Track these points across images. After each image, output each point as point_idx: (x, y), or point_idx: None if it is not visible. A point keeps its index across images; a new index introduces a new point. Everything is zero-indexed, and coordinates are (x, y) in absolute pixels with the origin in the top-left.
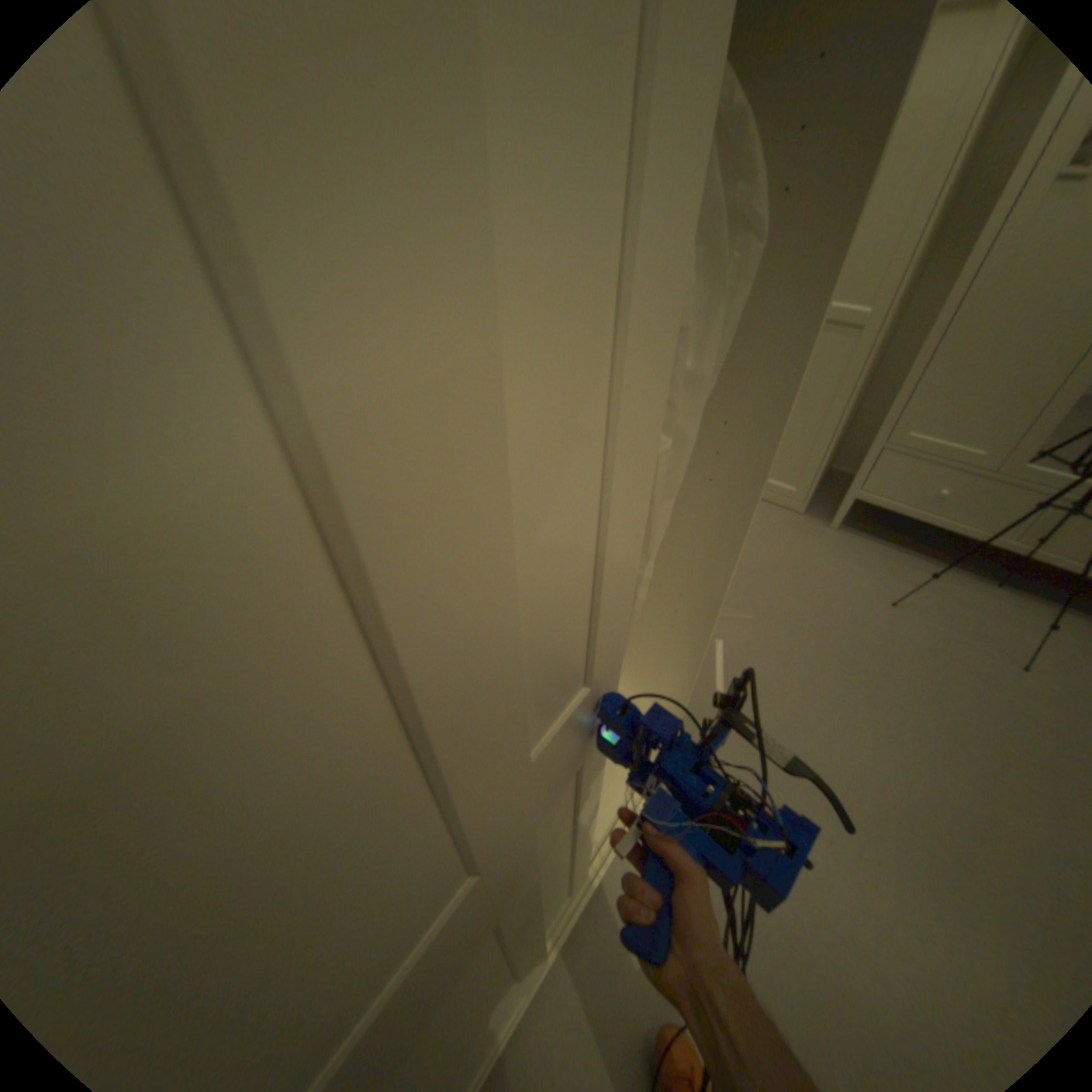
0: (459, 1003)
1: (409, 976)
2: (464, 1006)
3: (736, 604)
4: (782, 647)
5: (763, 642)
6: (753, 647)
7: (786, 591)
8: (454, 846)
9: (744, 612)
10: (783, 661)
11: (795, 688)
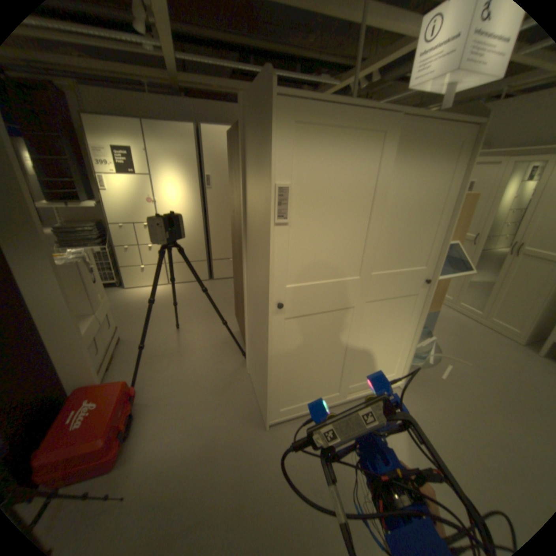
0: (340, 327)
1: (347, 284)
2: (339, 333)
3: (466, 360)
4: (484, 380)
5: (474, 375)
6: (468, 375)
7: (497, 366)
8: (360, 265)
9: (469, 363)
10: (481, 384)
11: (483, 393)
